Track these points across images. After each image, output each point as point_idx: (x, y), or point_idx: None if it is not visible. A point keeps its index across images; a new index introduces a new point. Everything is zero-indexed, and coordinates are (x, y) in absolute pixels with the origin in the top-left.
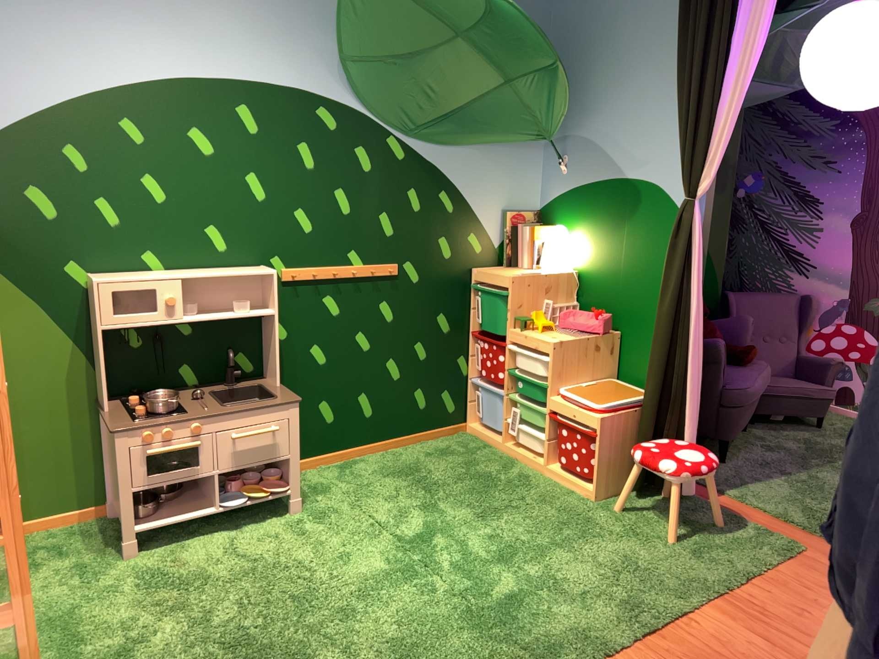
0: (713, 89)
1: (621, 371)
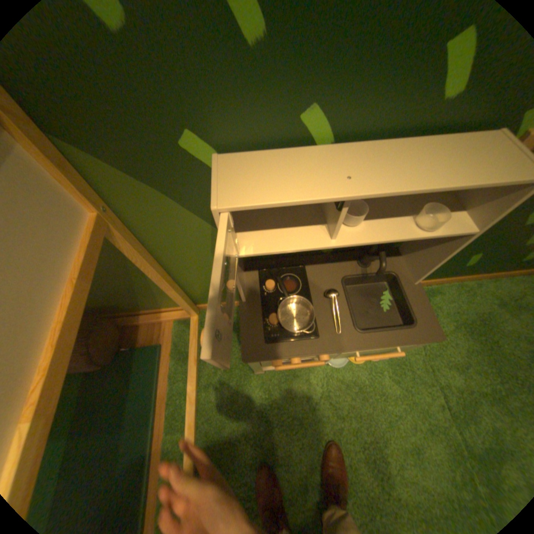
0: None
1: None
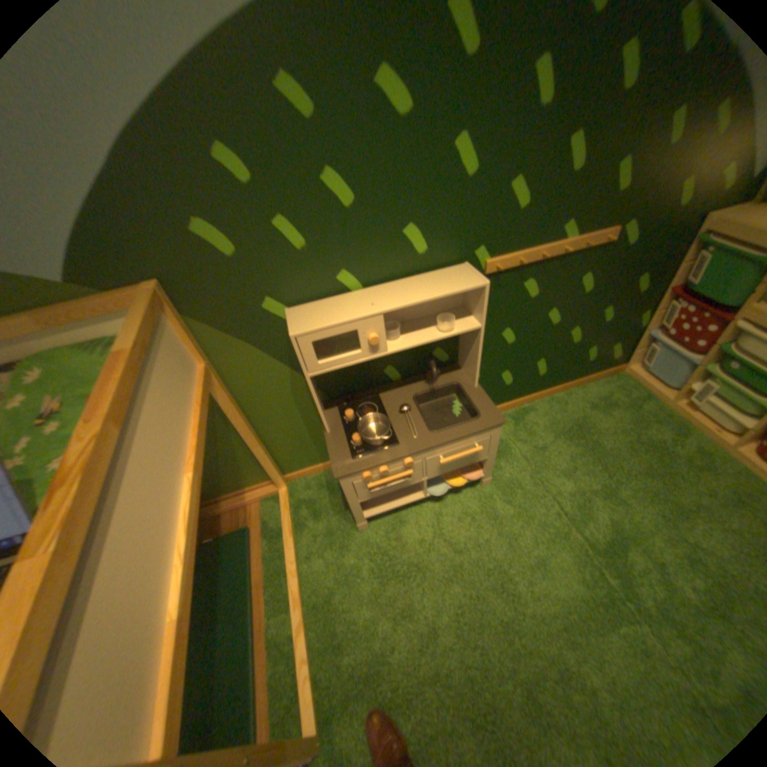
0: None
1: None
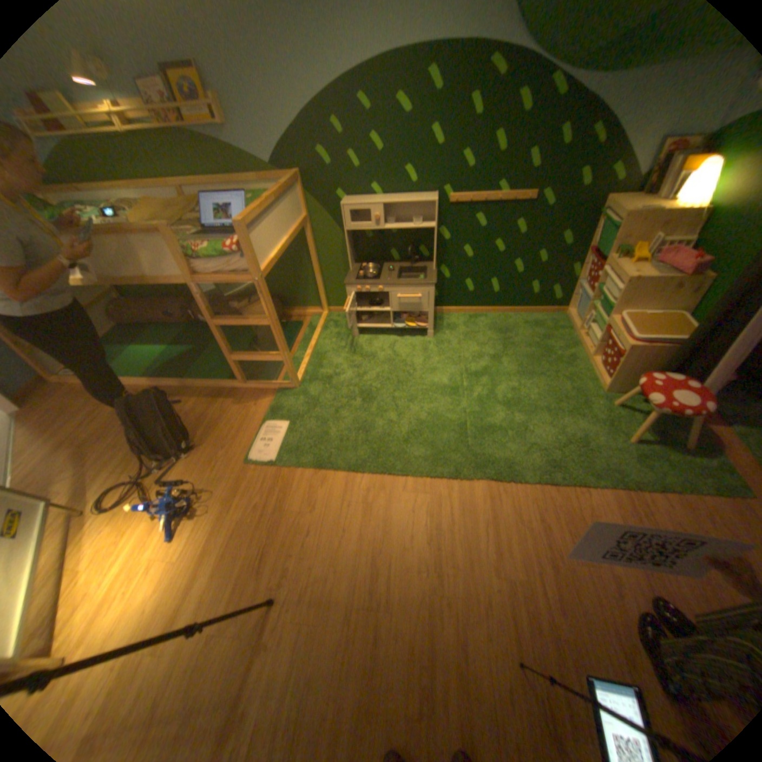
0: None
1: (698, 308)
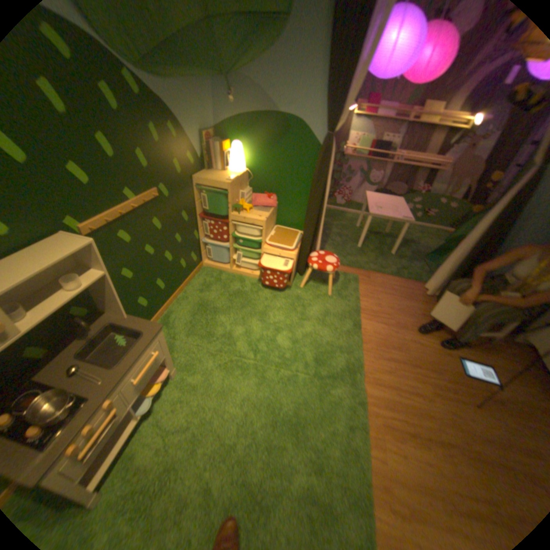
0: (356, 61)
1: (276, 220)
